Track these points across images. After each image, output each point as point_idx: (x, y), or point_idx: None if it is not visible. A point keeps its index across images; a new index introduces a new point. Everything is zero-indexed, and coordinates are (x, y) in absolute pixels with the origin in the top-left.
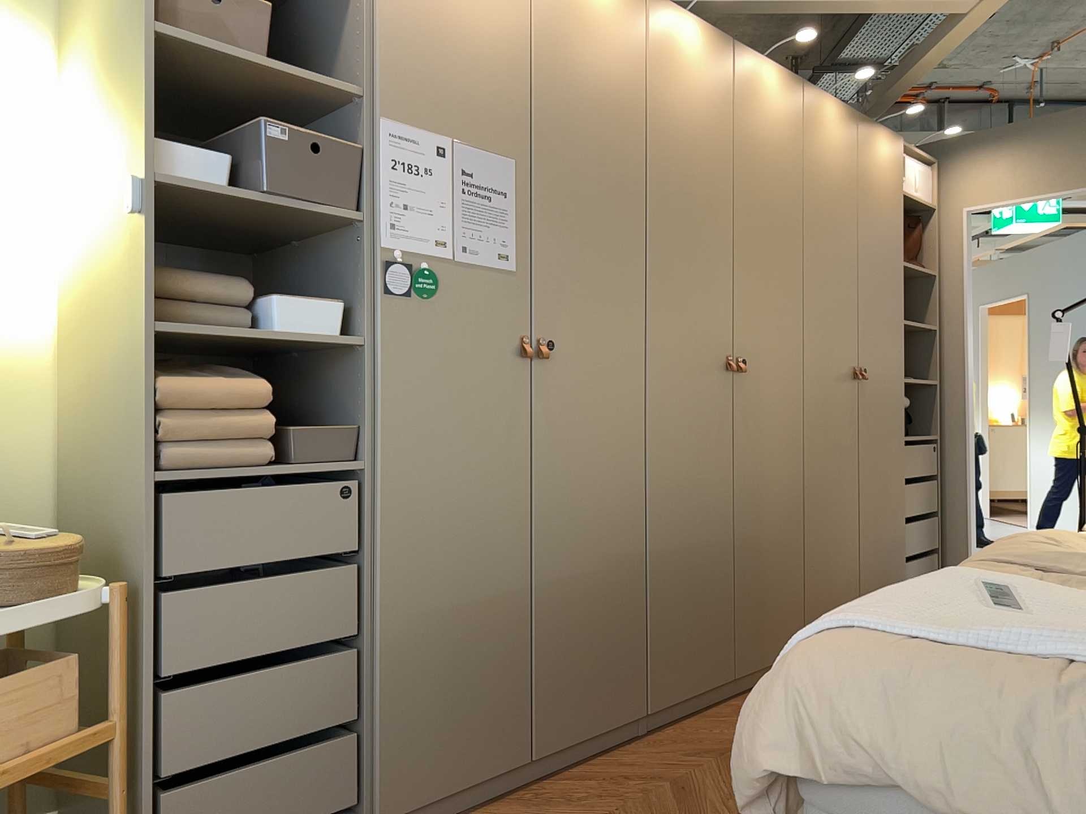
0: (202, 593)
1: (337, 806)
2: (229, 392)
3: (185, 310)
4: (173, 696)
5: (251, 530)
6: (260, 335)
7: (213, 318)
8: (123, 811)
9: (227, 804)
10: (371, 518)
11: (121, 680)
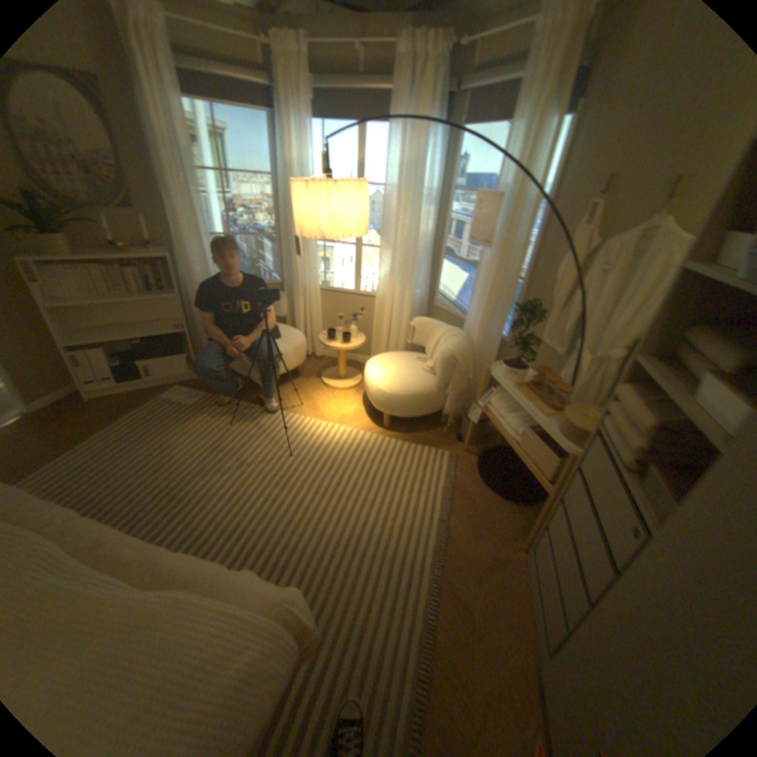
0: (583, 490)
1: (550, 641)
2: (634, 413)
3: (700, 362)
4: (563, 512)
5: (603, 490)
6: (696, 398)
7: (701, 374)
8: (544, 521)
9: (547, 566)
10: (632, 570)
11: (559, 483)
